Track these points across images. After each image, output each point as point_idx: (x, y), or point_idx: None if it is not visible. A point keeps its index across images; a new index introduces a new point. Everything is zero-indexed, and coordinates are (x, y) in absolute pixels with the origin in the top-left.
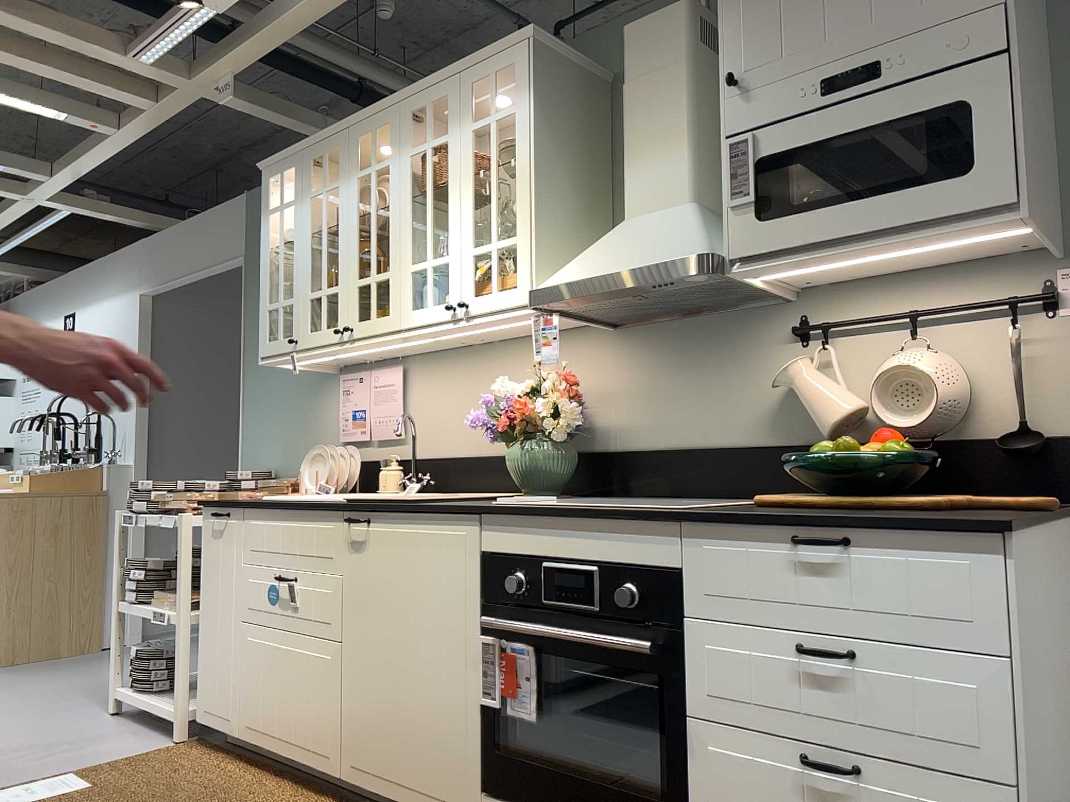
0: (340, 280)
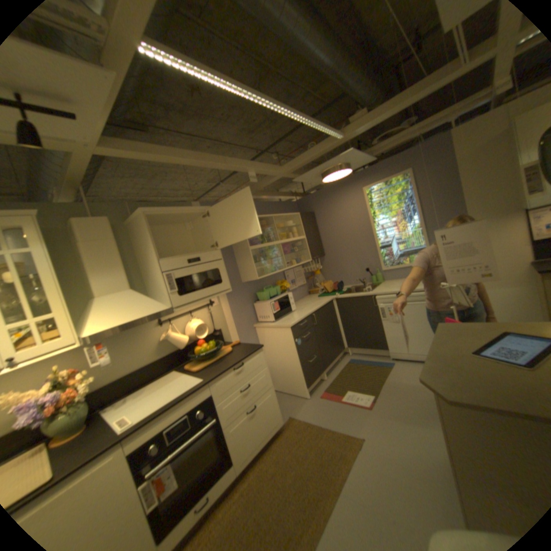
0: None
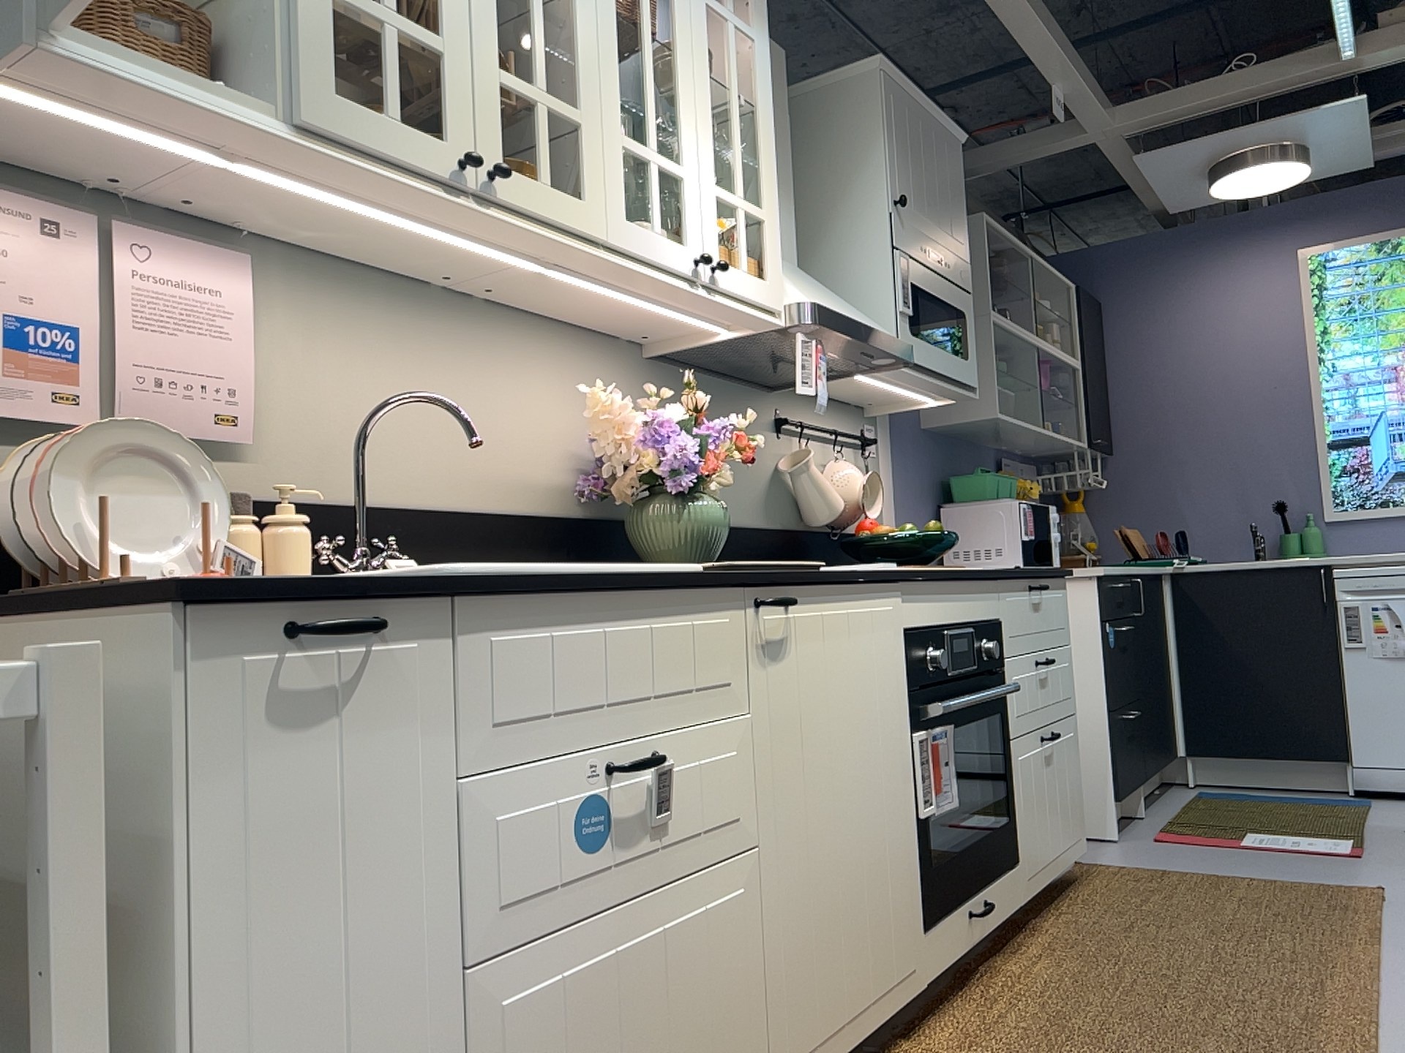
0: (451, 33)
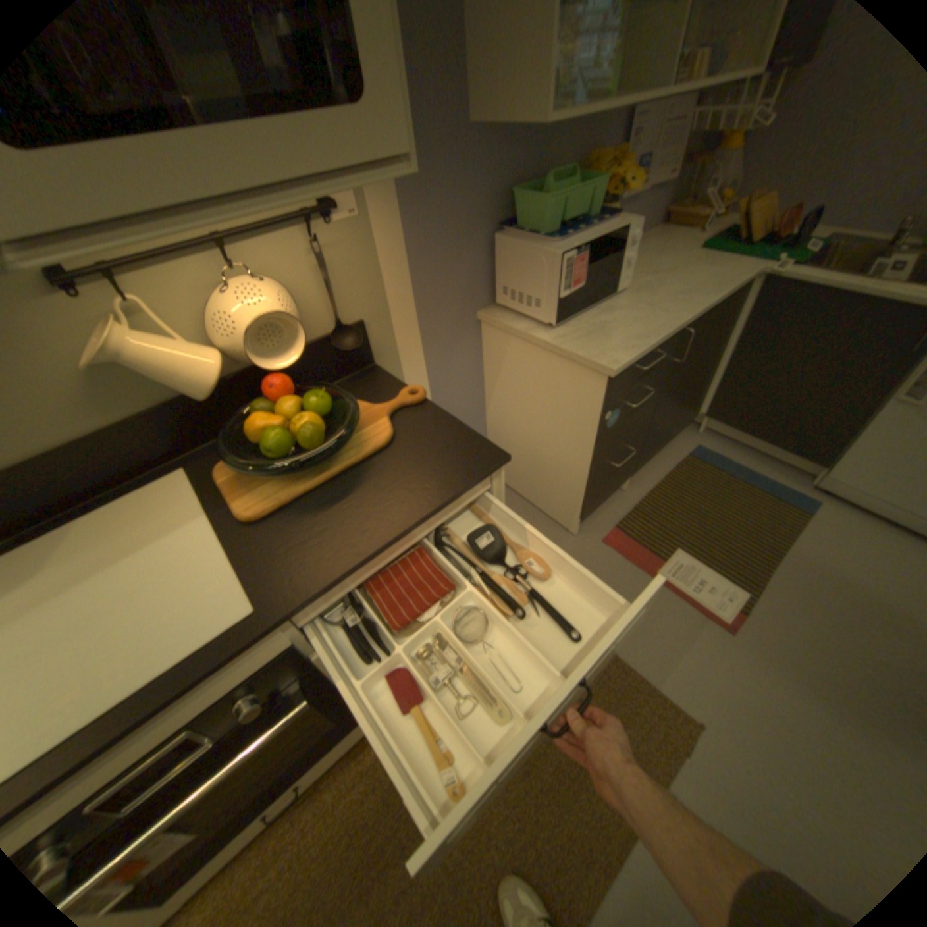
0: None
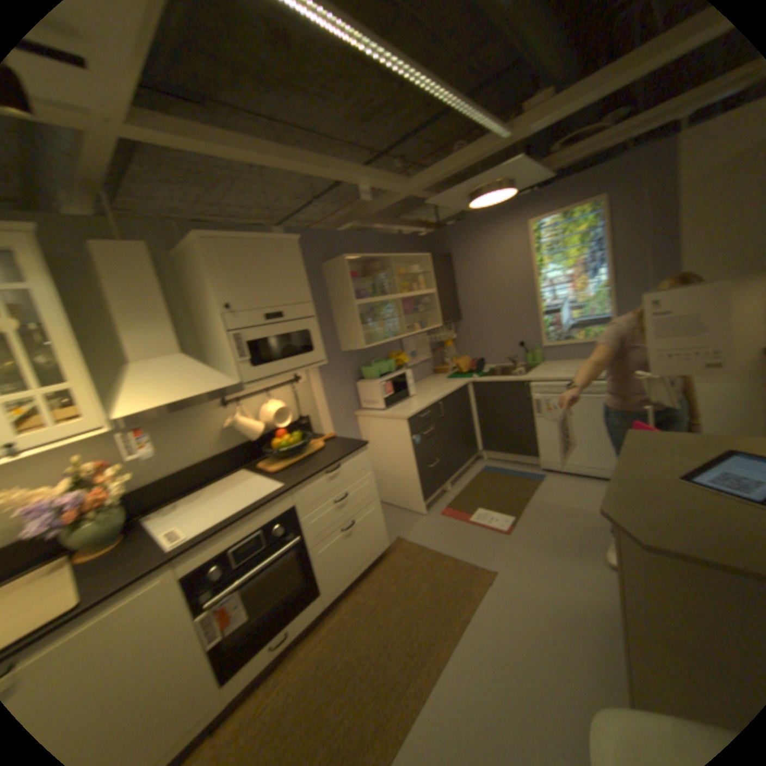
0: None
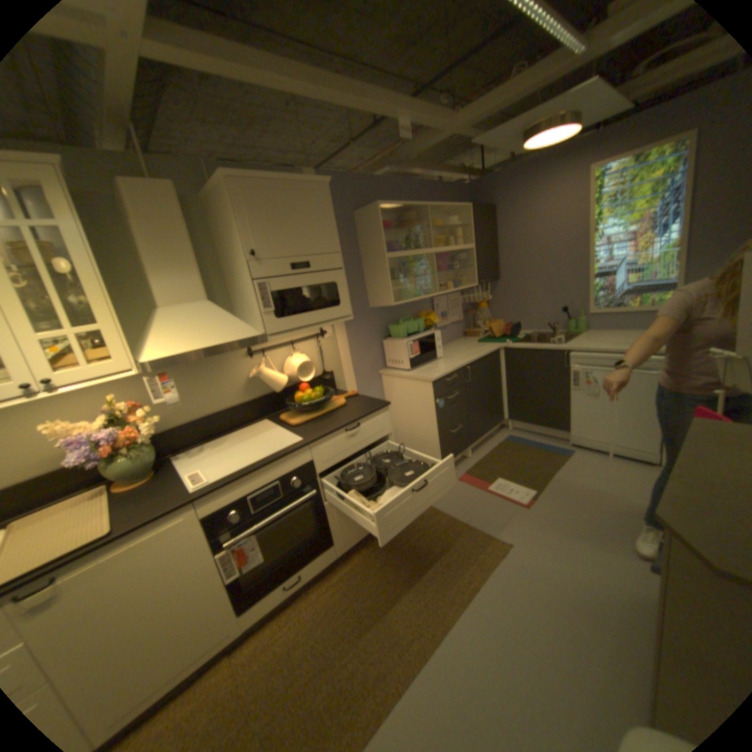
0: None
